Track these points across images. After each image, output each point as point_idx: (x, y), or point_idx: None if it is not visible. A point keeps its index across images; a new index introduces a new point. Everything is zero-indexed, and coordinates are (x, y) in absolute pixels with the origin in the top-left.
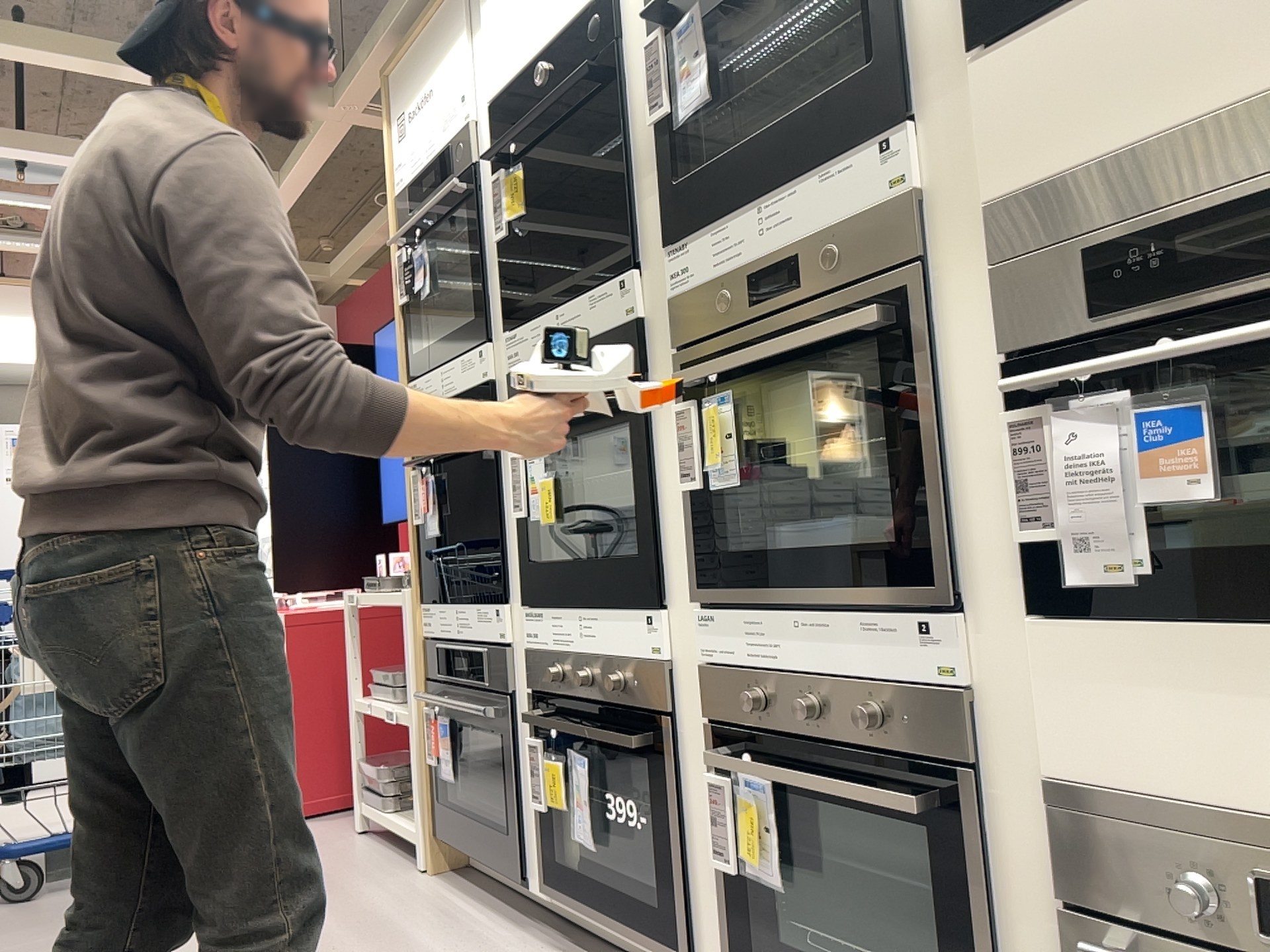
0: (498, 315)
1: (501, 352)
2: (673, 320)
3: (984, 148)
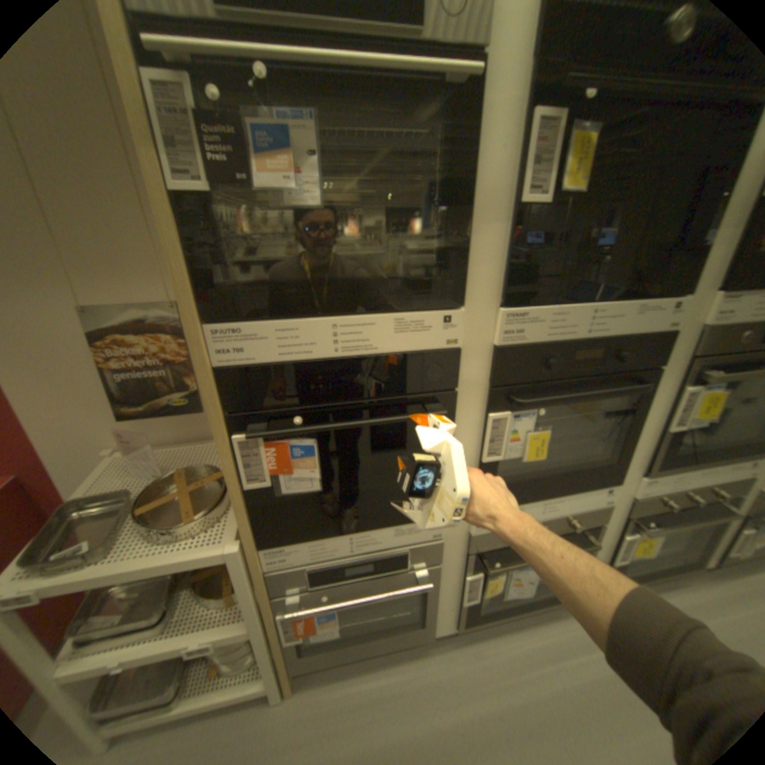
0: (484, 280)
1: (479, 321)
2: (701, 338)
3: None
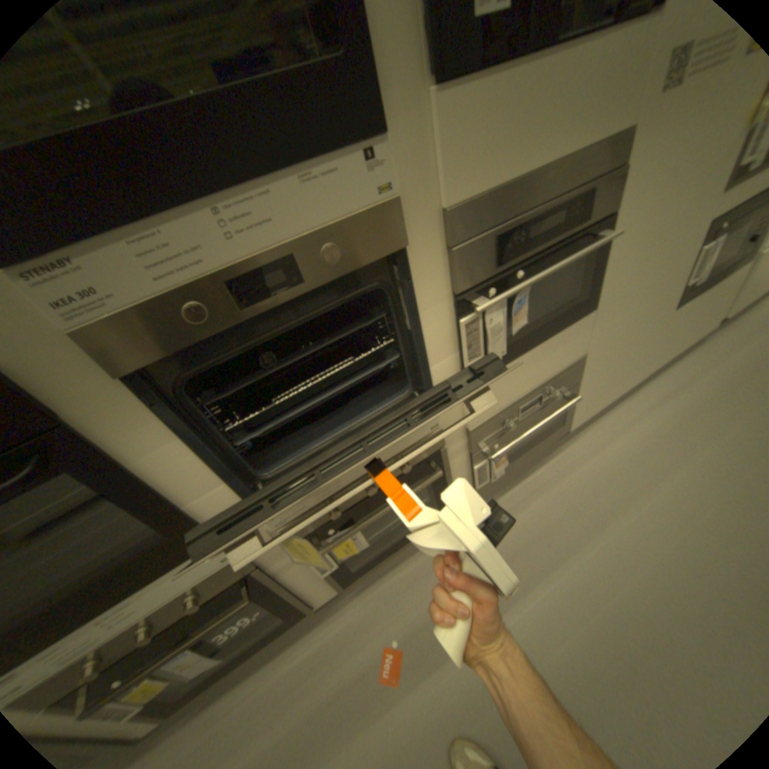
0: None
1: None
2: (87, 351)
3: (449, 169)
